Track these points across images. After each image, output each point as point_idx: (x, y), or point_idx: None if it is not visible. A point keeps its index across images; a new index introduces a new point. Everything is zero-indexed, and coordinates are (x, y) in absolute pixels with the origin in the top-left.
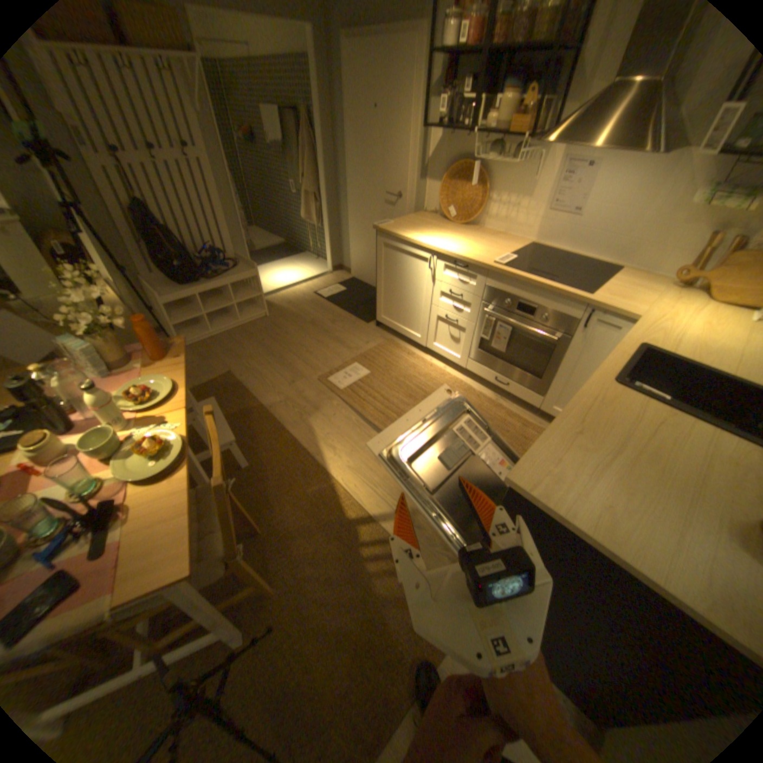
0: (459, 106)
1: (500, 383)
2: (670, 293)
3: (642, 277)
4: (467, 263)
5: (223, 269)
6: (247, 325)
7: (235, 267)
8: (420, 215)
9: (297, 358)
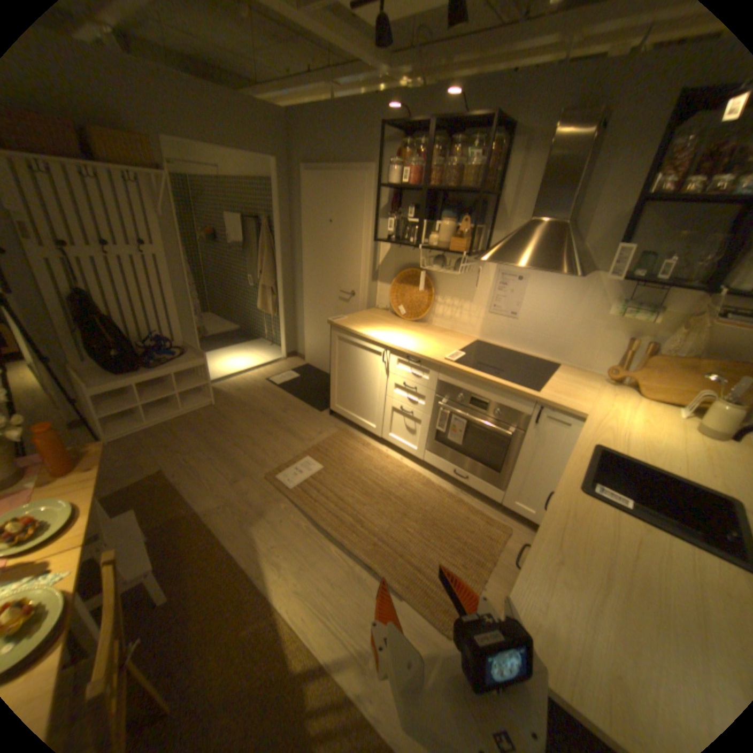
0: (404, 227)
1: (460, 476)
2: (606, 390)
3: (578, 374)
4: (420, 359)
5: (168, 357)
6: (189, 414)
7: (182, 355)
8: (372, 311)
9: (242, 452)
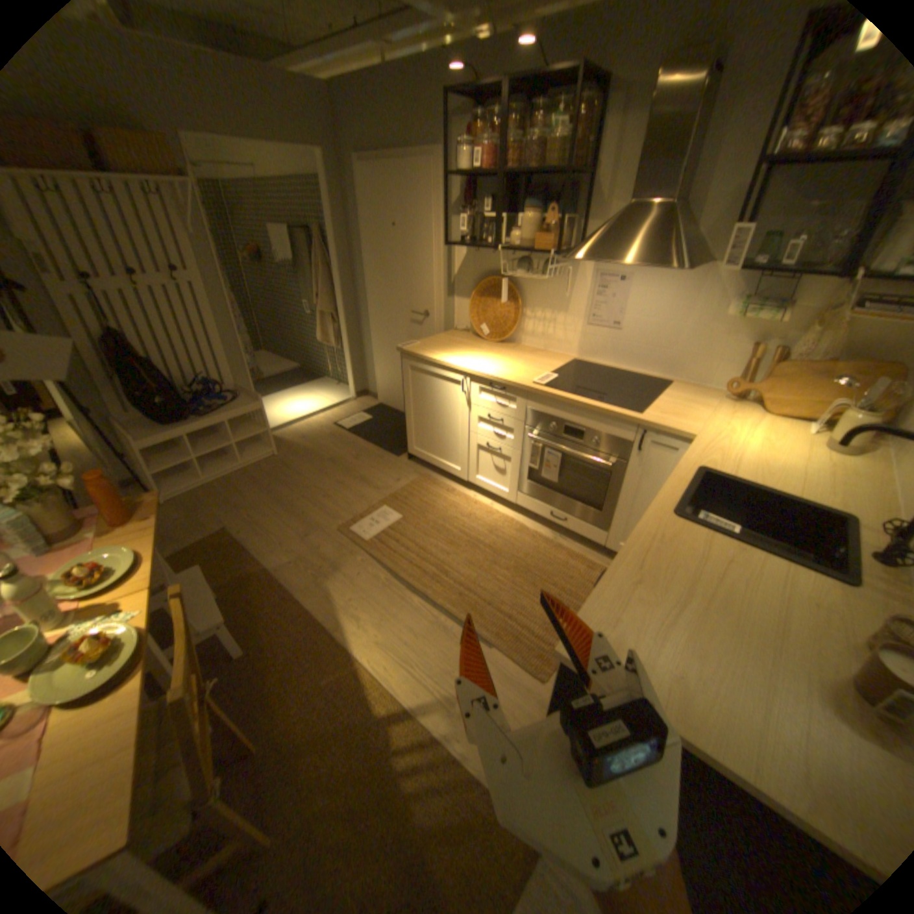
0: (482, 224)
1: (557, 518)
2: (723, 407)
3: (693, 391)
4: (505, 384)
5: (220, 402)
6: (250, 466)
7: (235, 399)
8: (450, 333)
9: (312, 504)
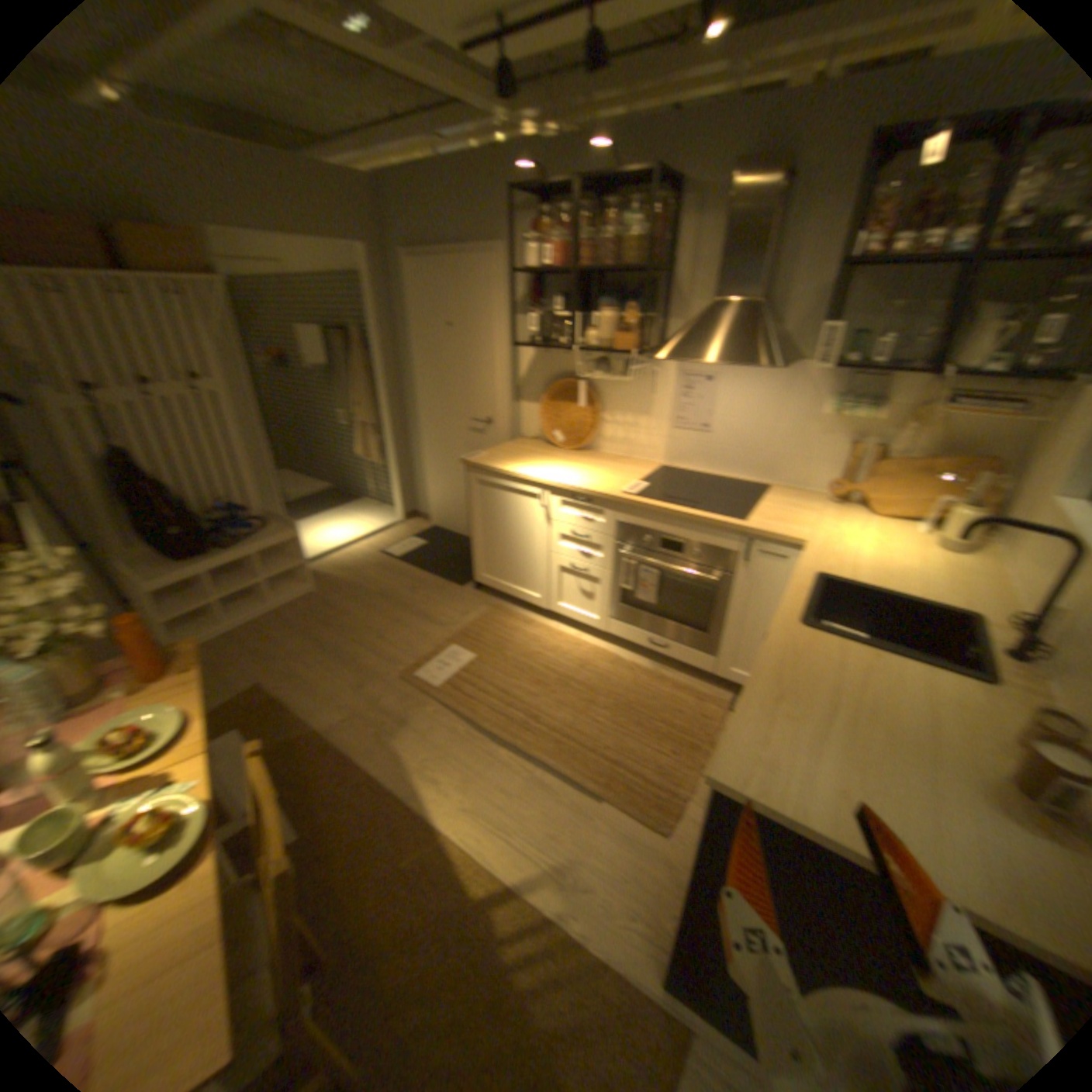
0: (548, 323)
1: (655, 645)
2: (826, 510)
3: (791, 495)
4: (588, 496)
5: (240, 531)
6: (278, 608)
7: (258, 527)
8: (515, 441)
9: (360, 649)
